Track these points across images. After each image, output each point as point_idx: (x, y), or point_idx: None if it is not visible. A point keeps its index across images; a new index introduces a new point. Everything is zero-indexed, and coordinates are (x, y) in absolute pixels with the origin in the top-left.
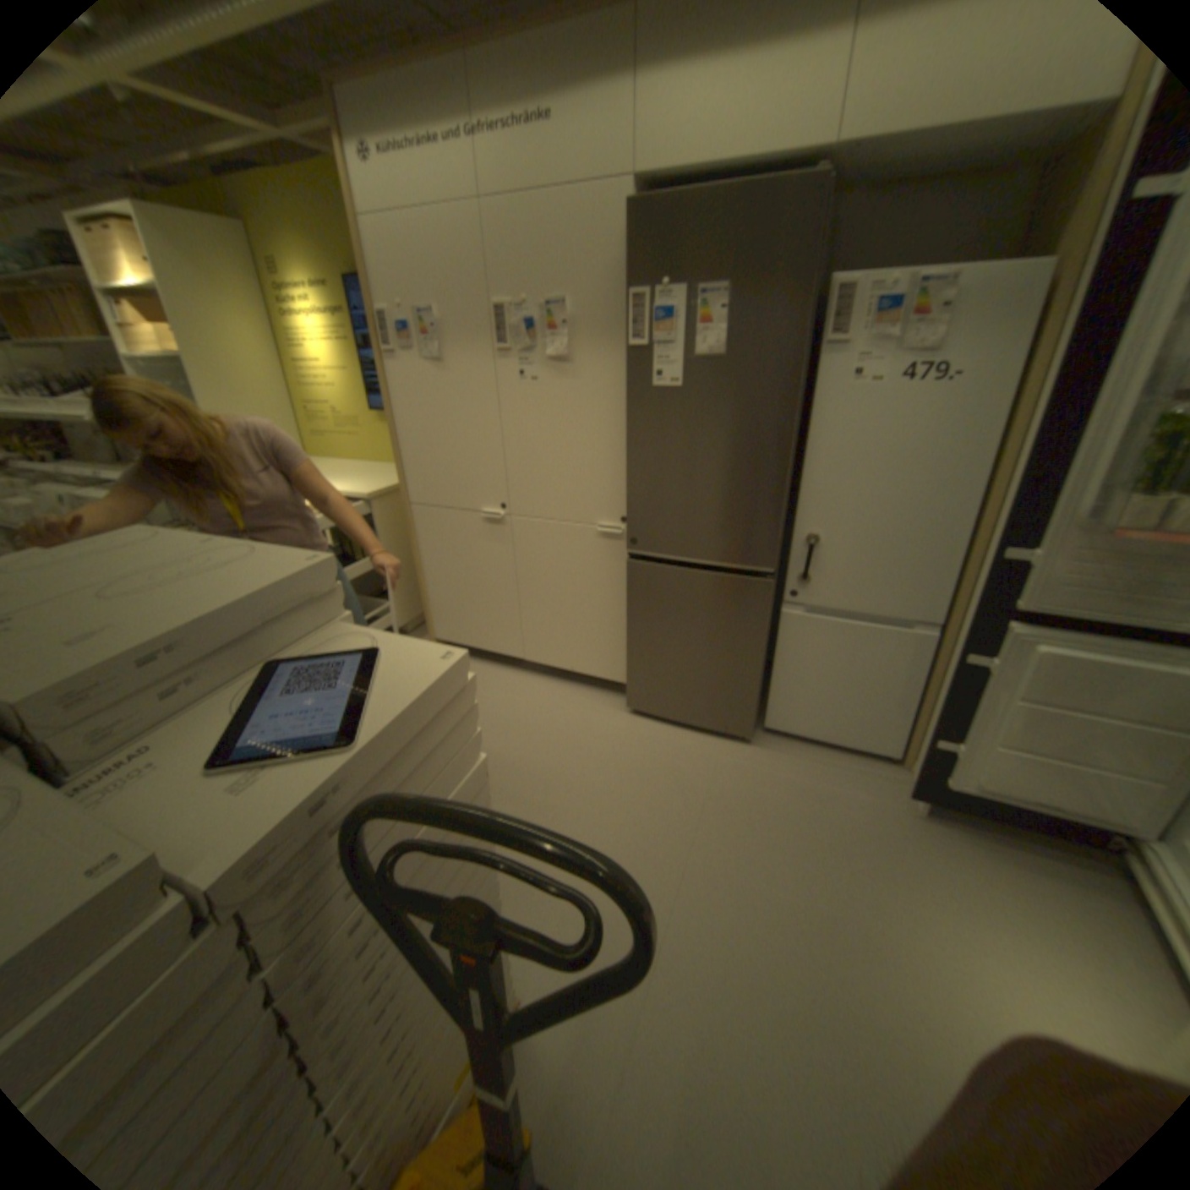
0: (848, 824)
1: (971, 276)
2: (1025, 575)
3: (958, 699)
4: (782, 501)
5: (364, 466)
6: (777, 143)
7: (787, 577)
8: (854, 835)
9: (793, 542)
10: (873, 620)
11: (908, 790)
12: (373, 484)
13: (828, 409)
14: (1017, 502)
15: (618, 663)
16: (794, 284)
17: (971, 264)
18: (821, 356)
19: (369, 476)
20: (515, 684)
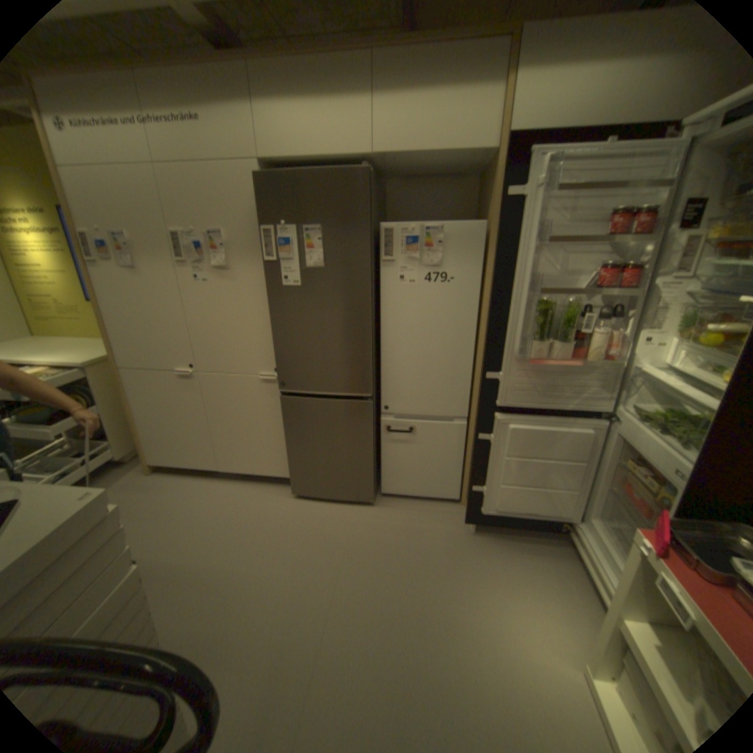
0: (431, 547)
1: (449, 228)
2: (497, 386)
3: (478, 460)
4: (369, 353)
5: (84, 342)
6: (339, 150)
7: (381, 398)
8: (435, 554)
9: (381, 376)
10: (431, 418)
11: (464, 518)
12: (87, 355)
13: (389, 298)
14: (486, 348)
15: (284, 465)
16: (358, 228)
17: (448, 222)
18: (381, 268)
19: (85, 349)
20: (211, 491)
